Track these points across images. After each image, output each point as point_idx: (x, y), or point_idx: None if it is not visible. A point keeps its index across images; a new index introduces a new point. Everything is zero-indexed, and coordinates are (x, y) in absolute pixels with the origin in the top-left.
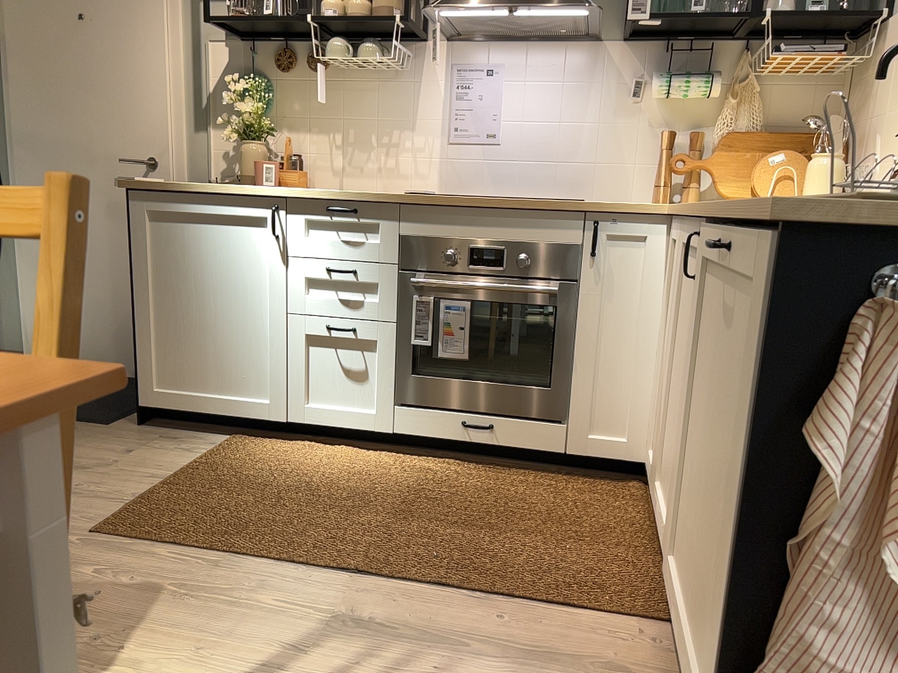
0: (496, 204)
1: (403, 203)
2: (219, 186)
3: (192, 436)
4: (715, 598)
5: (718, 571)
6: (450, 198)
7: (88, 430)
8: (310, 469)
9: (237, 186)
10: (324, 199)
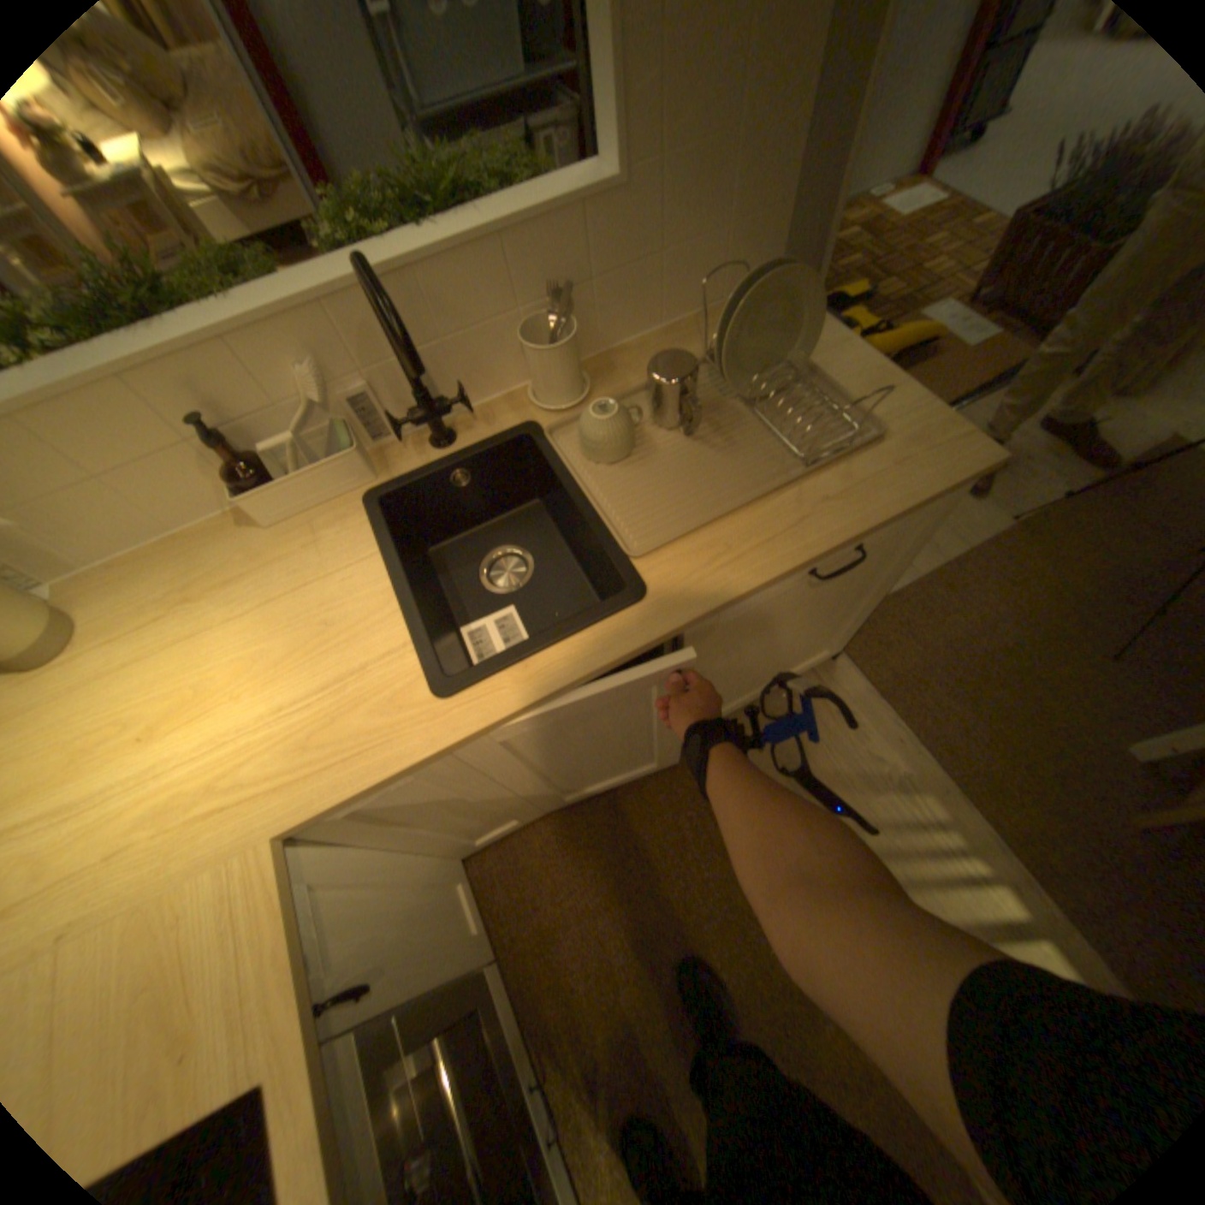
0: None
1: None
2: None
3: None
4: (806, 650)
5: (811, 643)
6: None
7: None
8: None
9: None
10: None
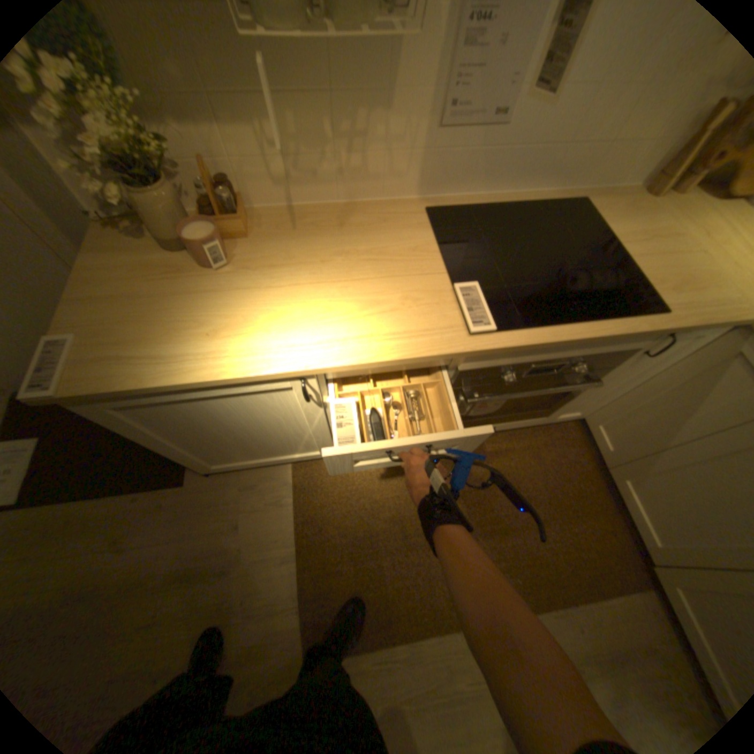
0: (586, 339)
1: (474, 352)
2: (210, 379)
3: (262, 476)
4: None
5: None
6: (536, 342)
7: (173, 504)
8: (381, 496)
9: (237, 373)
10: (372, 364)
